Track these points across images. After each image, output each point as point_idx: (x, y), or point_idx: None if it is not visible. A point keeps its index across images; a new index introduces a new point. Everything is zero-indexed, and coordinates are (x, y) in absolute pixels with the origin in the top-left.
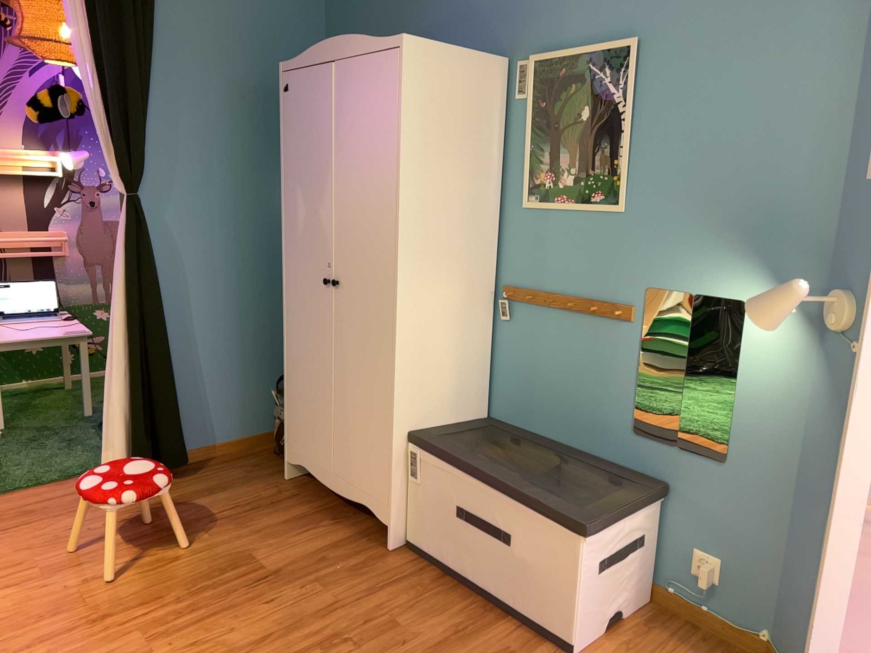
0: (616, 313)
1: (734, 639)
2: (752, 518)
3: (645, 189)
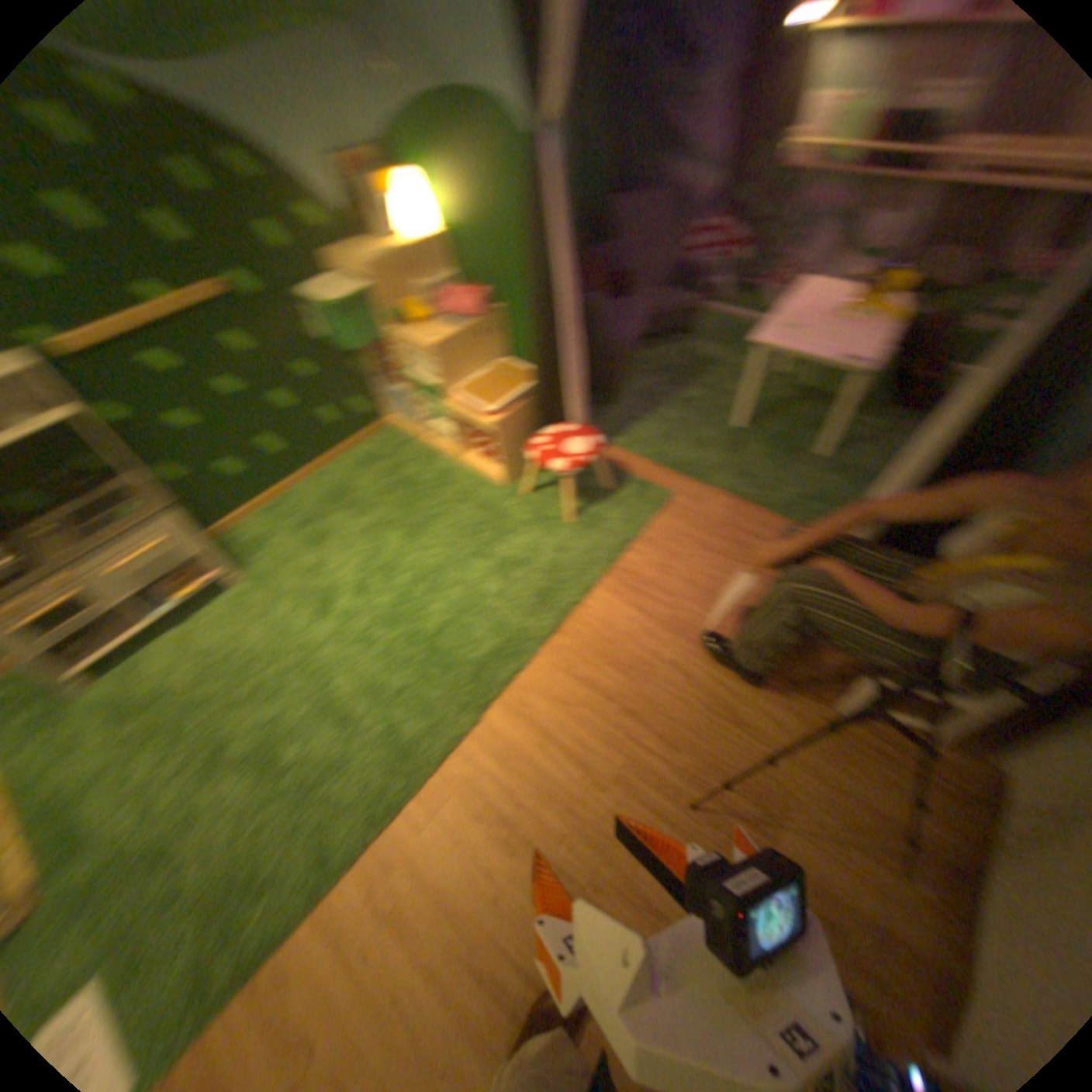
0: None
1: None
2: None
3: None
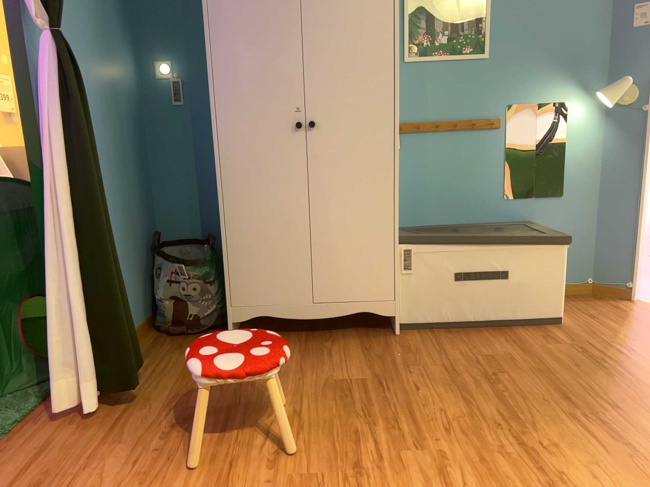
0: (494, 123)
1: (576, 292)
2: (579, 222)
3: (500, 43)
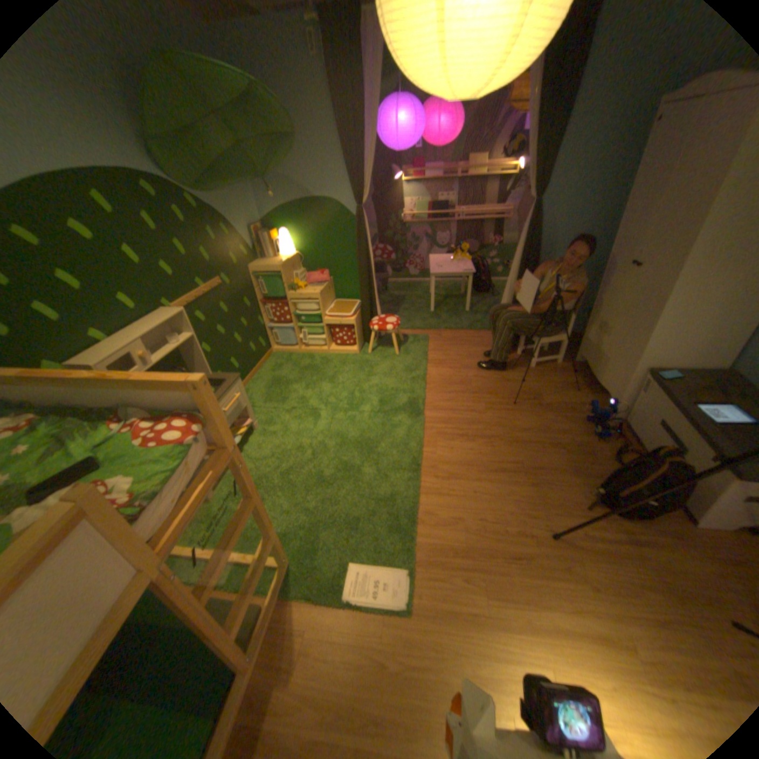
0: None
1: None
2: None
3: None
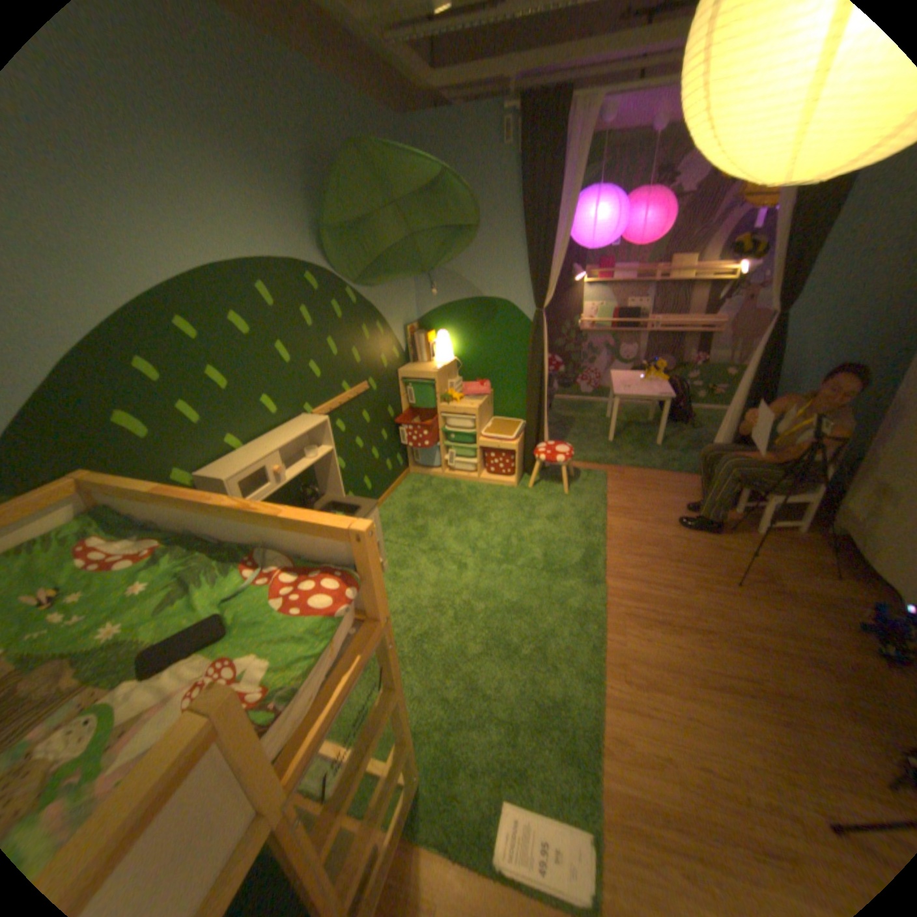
0: None
1: None
2: None
3: None
